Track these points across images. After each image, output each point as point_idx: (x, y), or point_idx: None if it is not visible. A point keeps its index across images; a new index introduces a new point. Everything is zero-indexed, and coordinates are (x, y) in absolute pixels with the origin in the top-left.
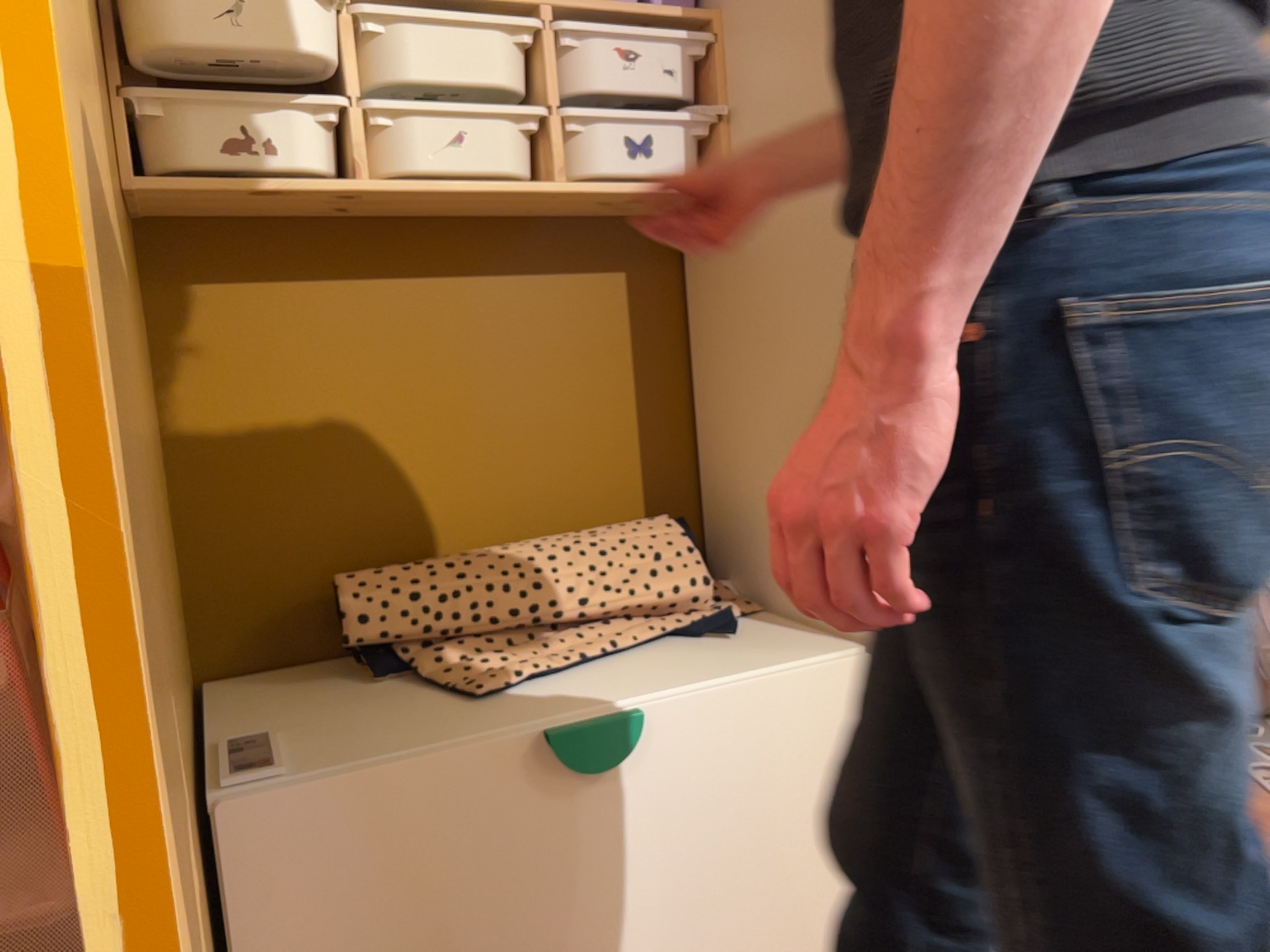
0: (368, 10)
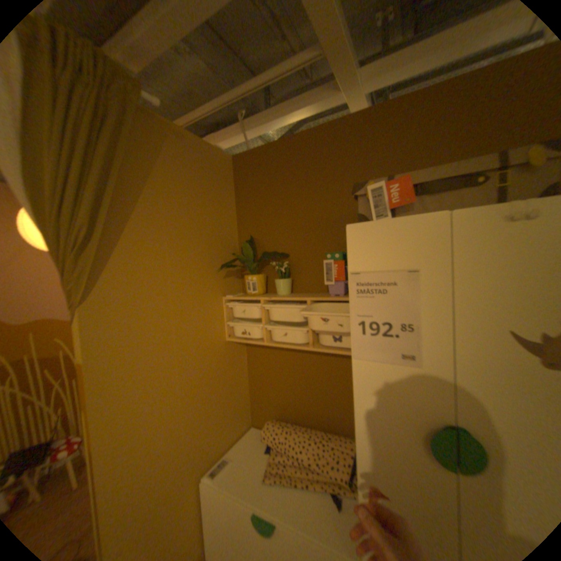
0: (265, 305)
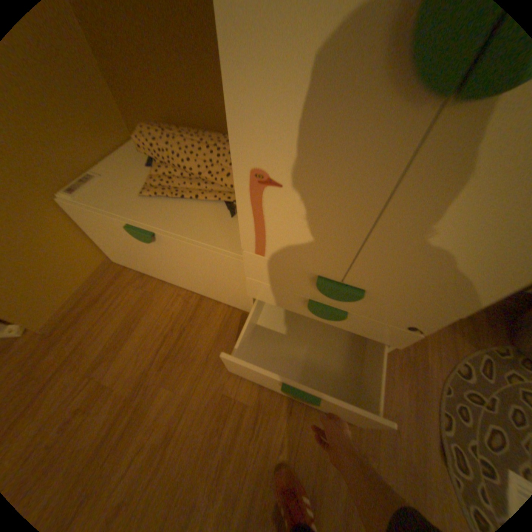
0: None
